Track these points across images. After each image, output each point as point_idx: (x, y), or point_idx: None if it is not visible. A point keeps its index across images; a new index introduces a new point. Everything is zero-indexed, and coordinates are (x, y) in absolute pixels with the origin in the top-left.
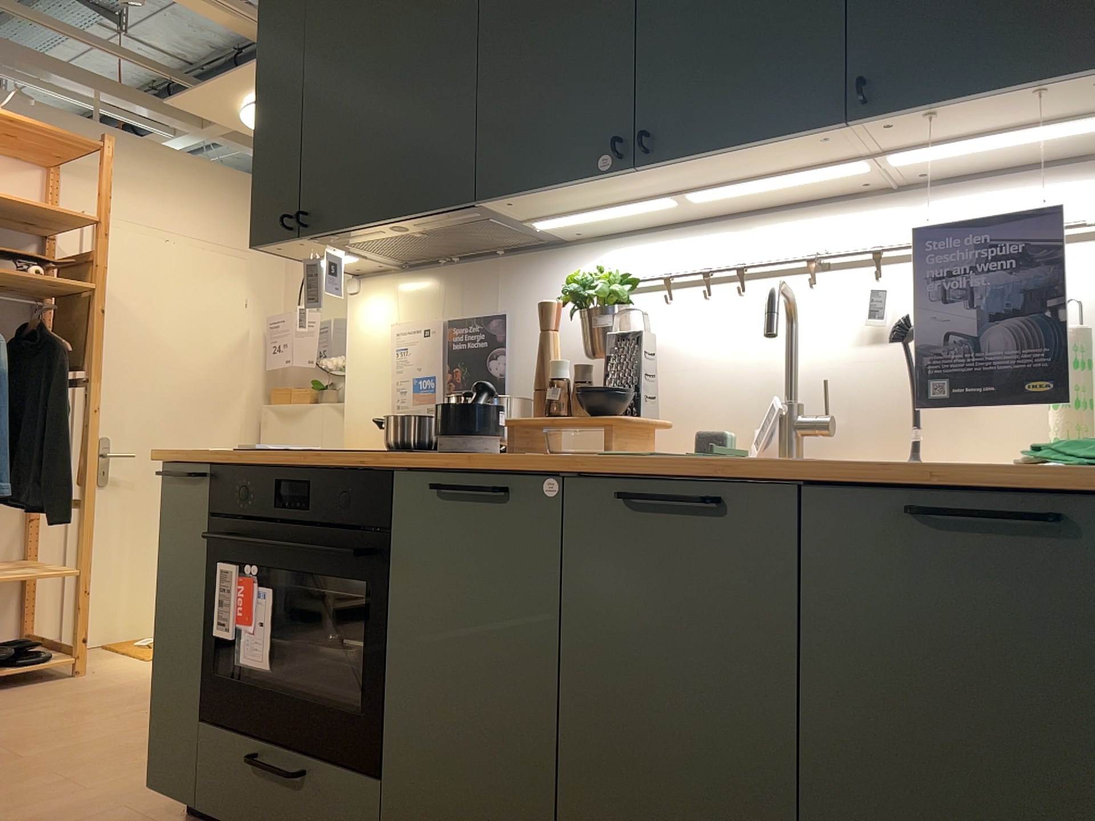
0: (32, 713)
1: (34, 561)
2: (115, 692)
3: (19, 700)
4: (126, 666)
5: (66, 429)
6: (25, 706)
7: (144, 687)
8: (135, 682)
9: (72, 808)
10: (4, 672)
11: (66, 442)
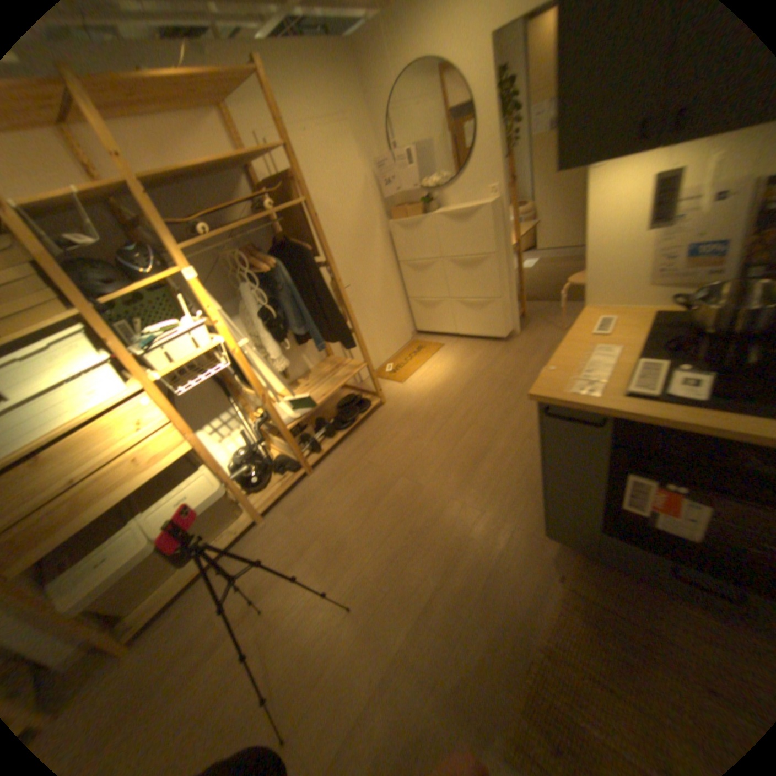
0: (392, 442)
1: (332, 356)
2: (413, 415)
3: (377, 432)
4: (396, 390)
5: (331, 301)
6: (384, 437)
7: (422, 408)
8: (414, 404)
9: (490, 531)
10: (360, 419)
11: (334, 307)
